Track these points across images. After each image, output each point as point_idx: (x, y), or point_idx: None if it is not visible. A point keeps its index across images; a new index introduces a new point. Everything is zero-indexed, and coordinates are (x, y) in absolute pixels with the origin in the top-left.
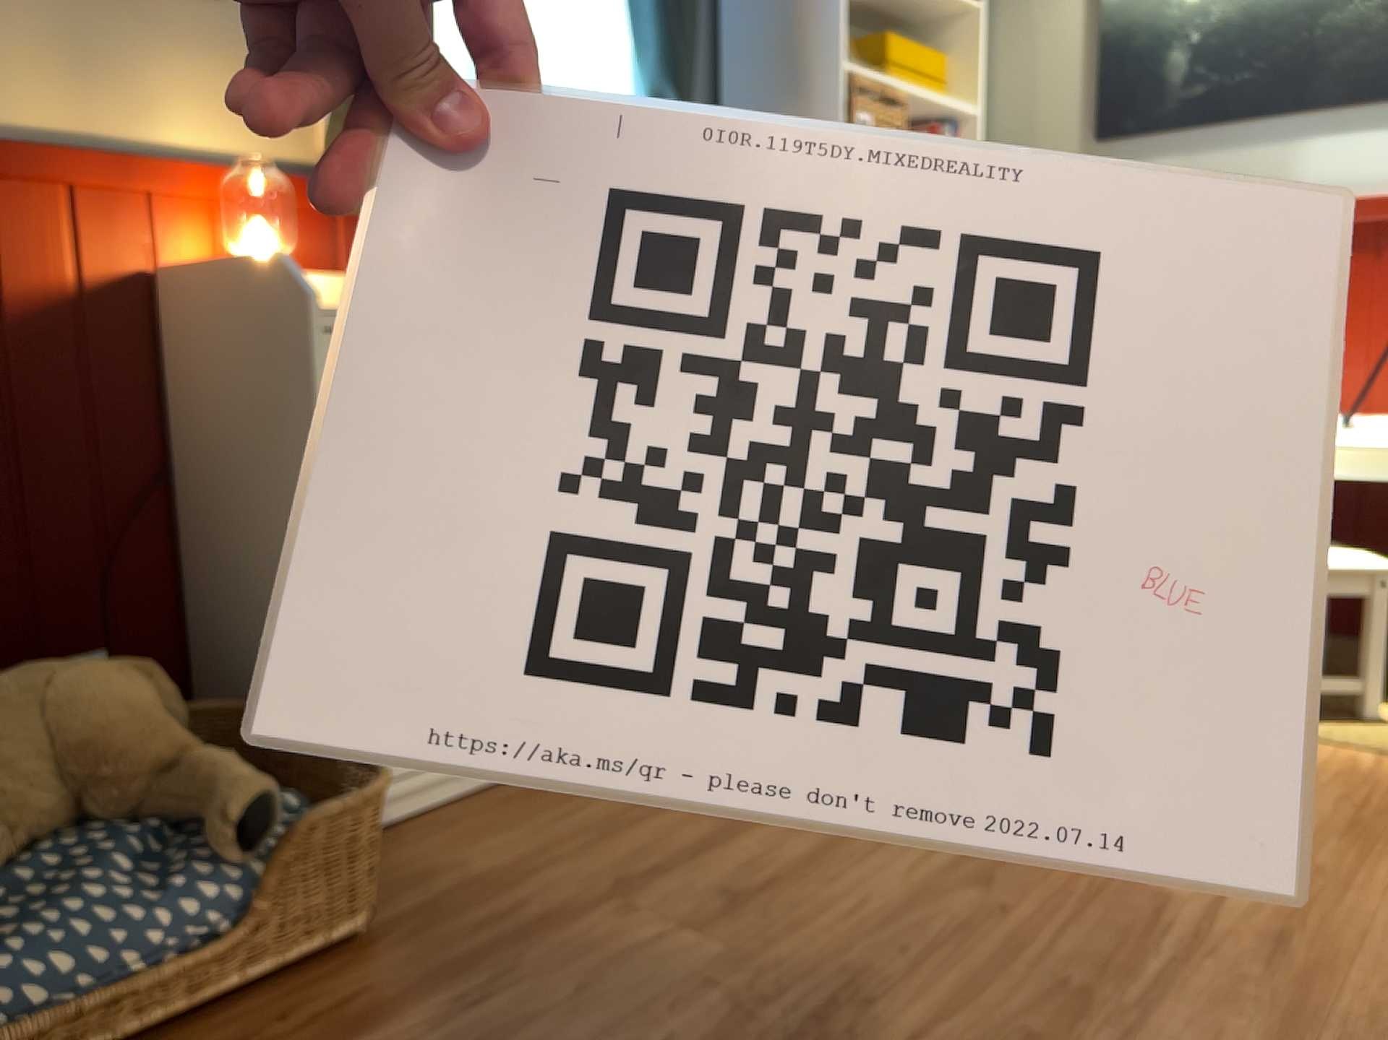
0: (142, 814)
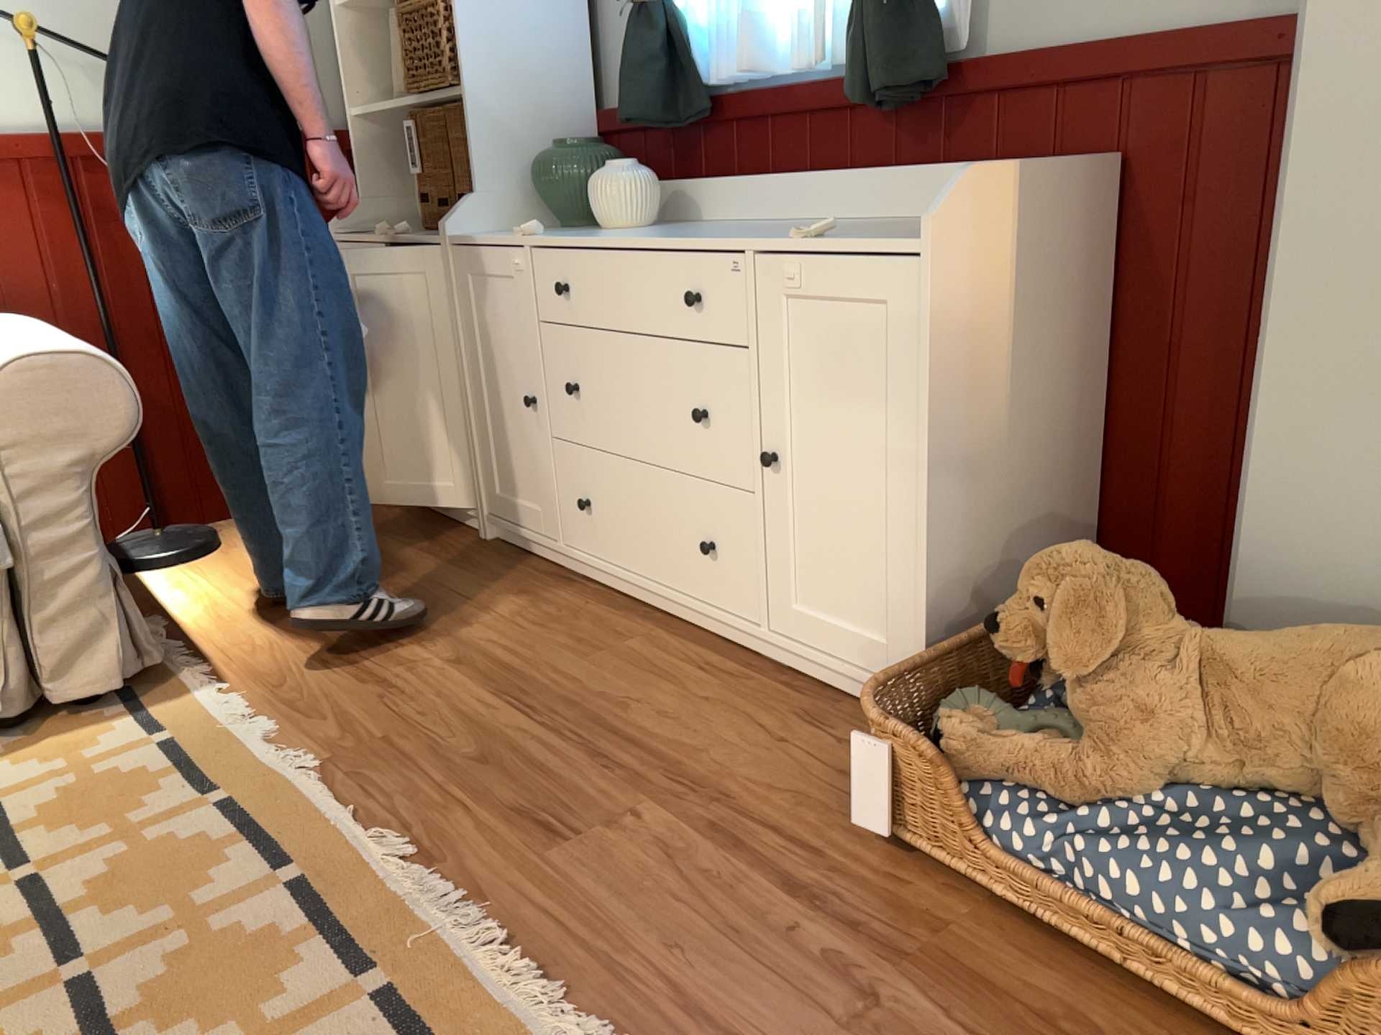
0: (1367, 838)
